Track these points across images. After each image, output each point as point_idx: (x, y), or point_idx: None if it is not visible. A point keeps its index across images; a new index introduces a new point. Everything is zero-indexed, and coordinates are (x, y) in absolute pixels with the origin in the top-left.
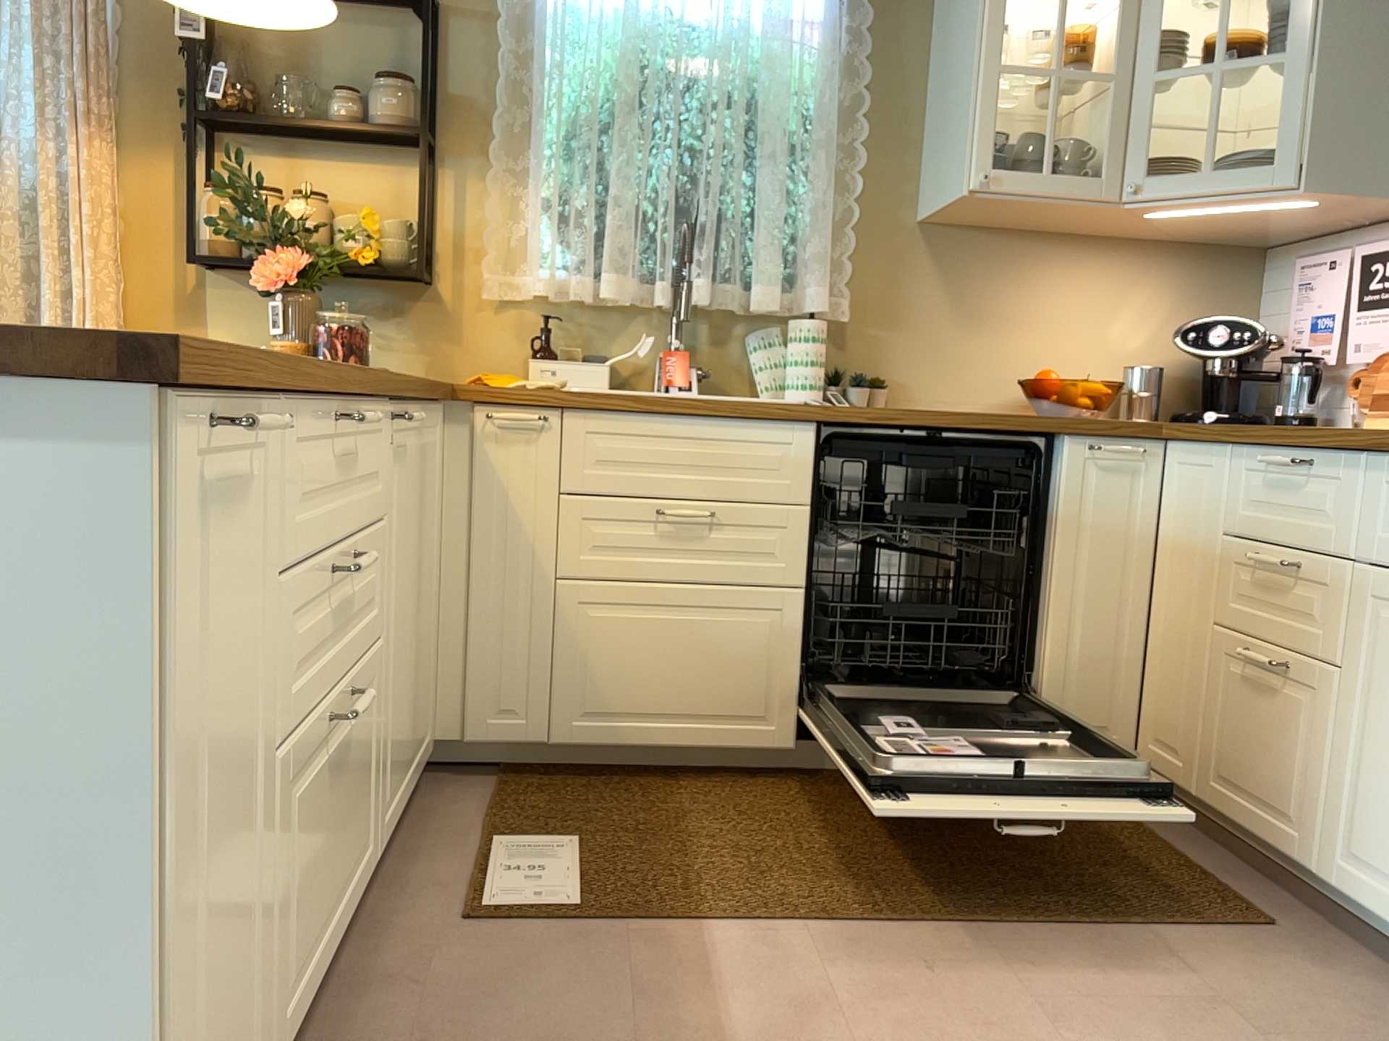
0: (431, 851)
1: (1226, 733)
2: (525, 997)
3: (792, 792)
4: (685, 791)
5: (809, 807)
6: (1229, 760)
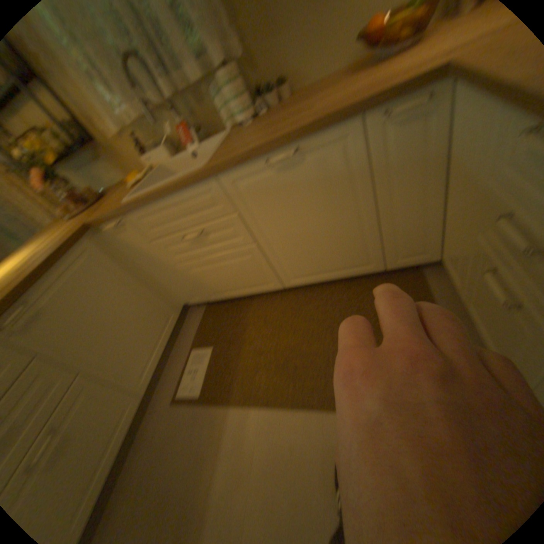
0: (177, 360)
1: (477, 292)
2: (172, 456)
3: (287, 302)
4: (253, 308)
5: (289, 314)
6: (478, 307)
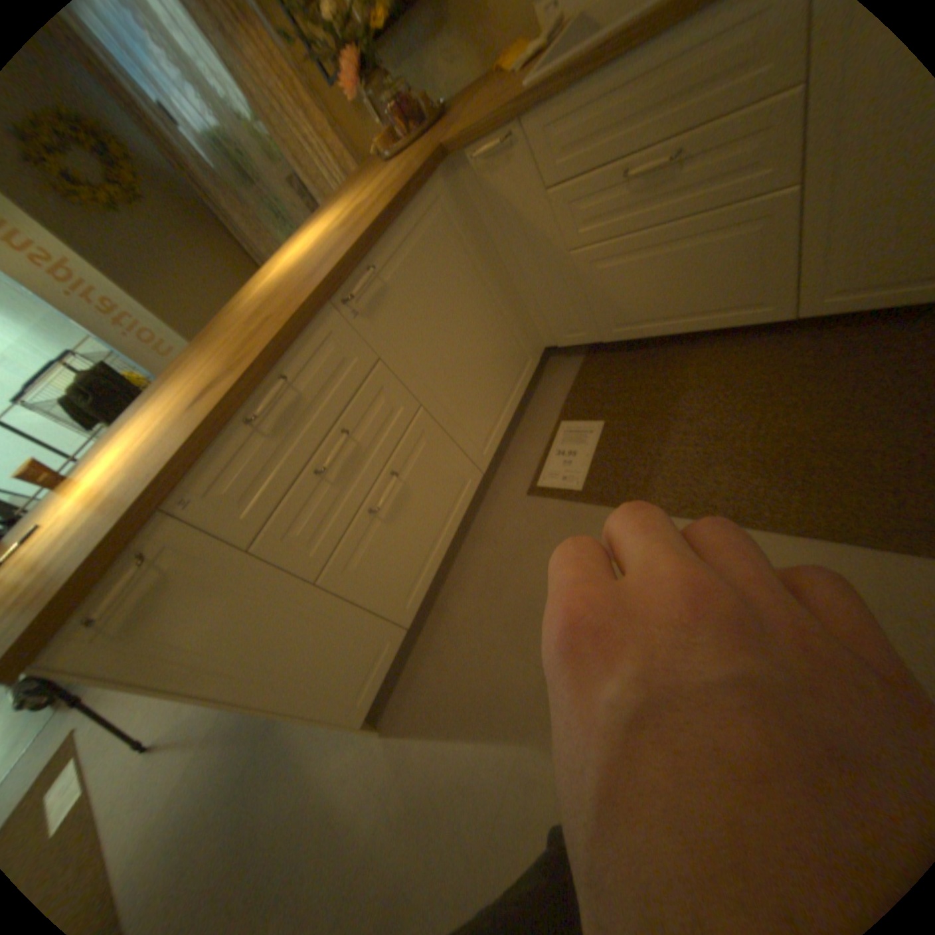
0: (534, 431)
1: None
2: (537, 557)
3: (790, 349)
4: (698, 359)
5: (796, 372)
6: None
